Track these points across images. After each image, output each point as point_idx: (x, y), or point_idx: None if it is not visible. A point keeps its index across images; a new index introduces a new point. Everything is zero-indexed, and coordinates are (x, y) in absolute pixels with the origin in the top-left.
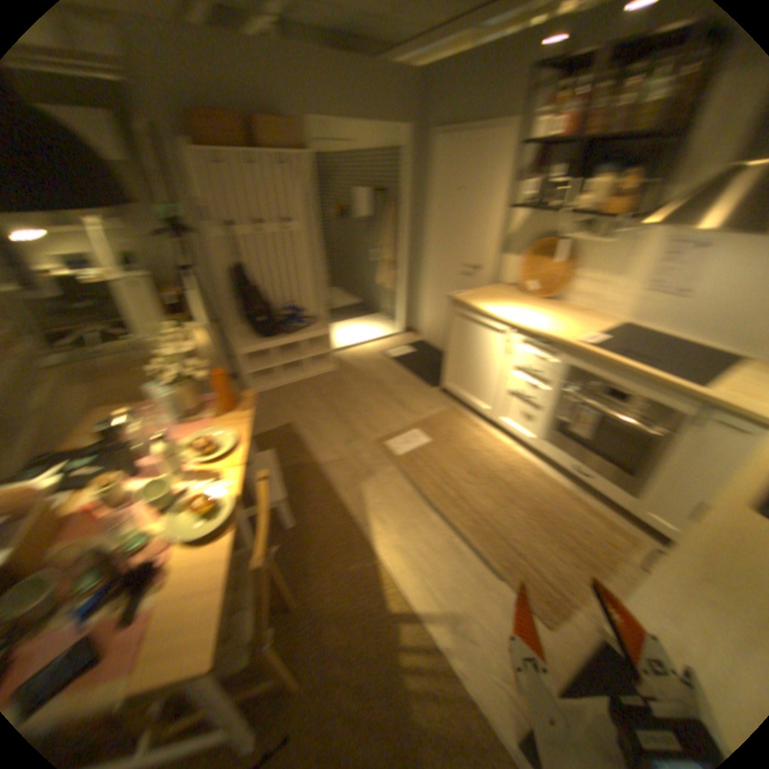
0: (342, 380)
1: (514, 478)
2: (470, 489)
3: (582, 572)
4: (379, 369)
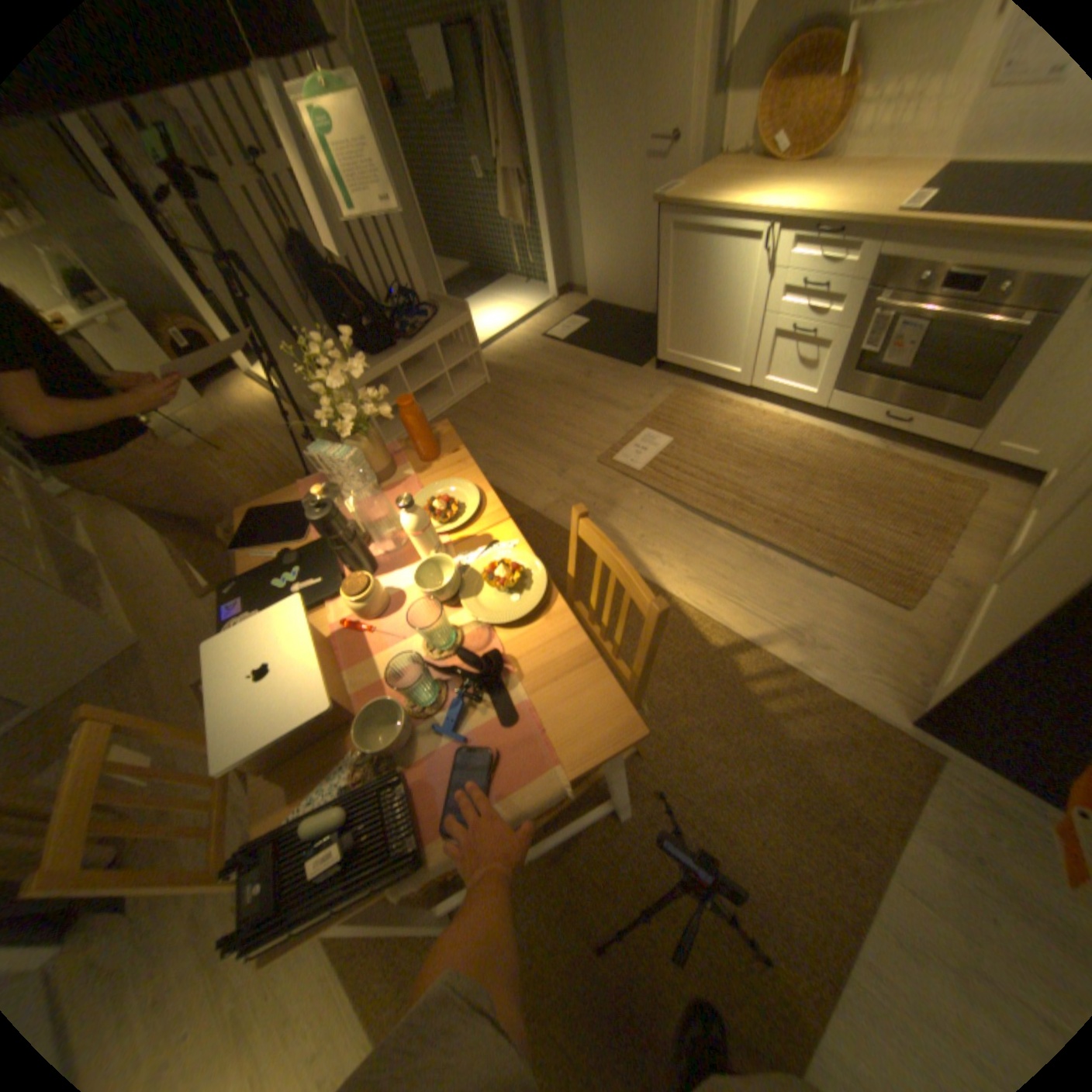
0: (502, 394)
1: (801, 455)
2: (750, 485)
3: (925, 537)
4: (547, 362)
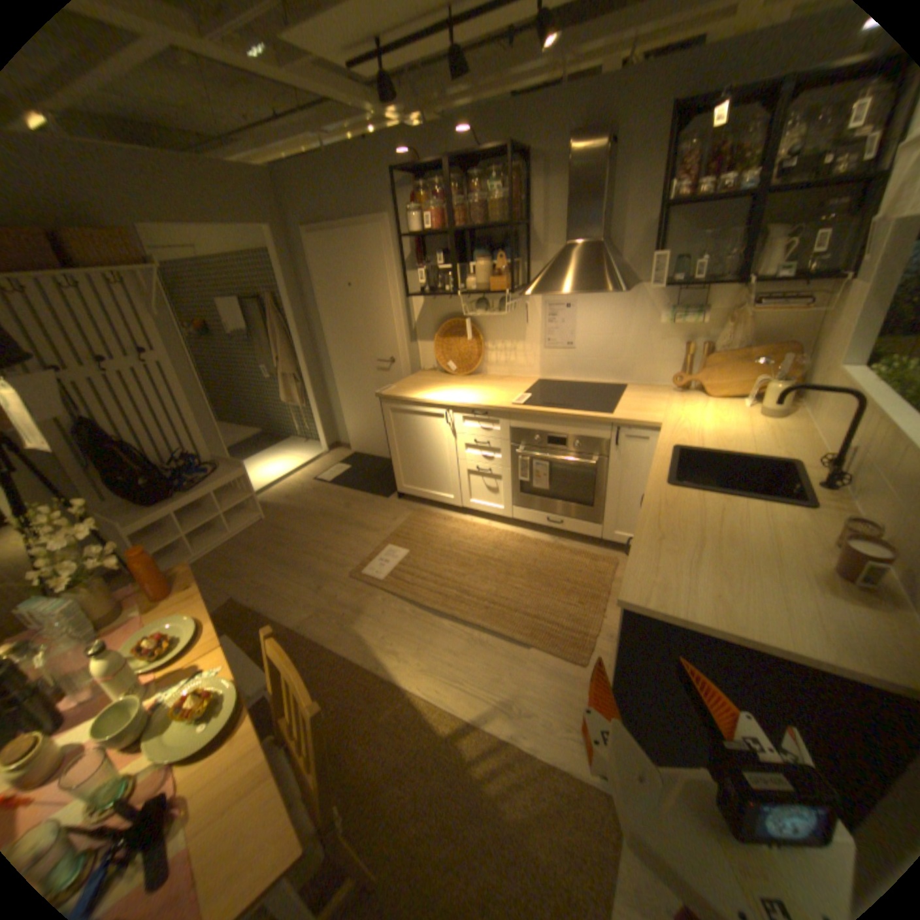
0: (274, 527)
1: (501, 553)
2: (466, 581)
3: (586, 606)
4: (315, 499)
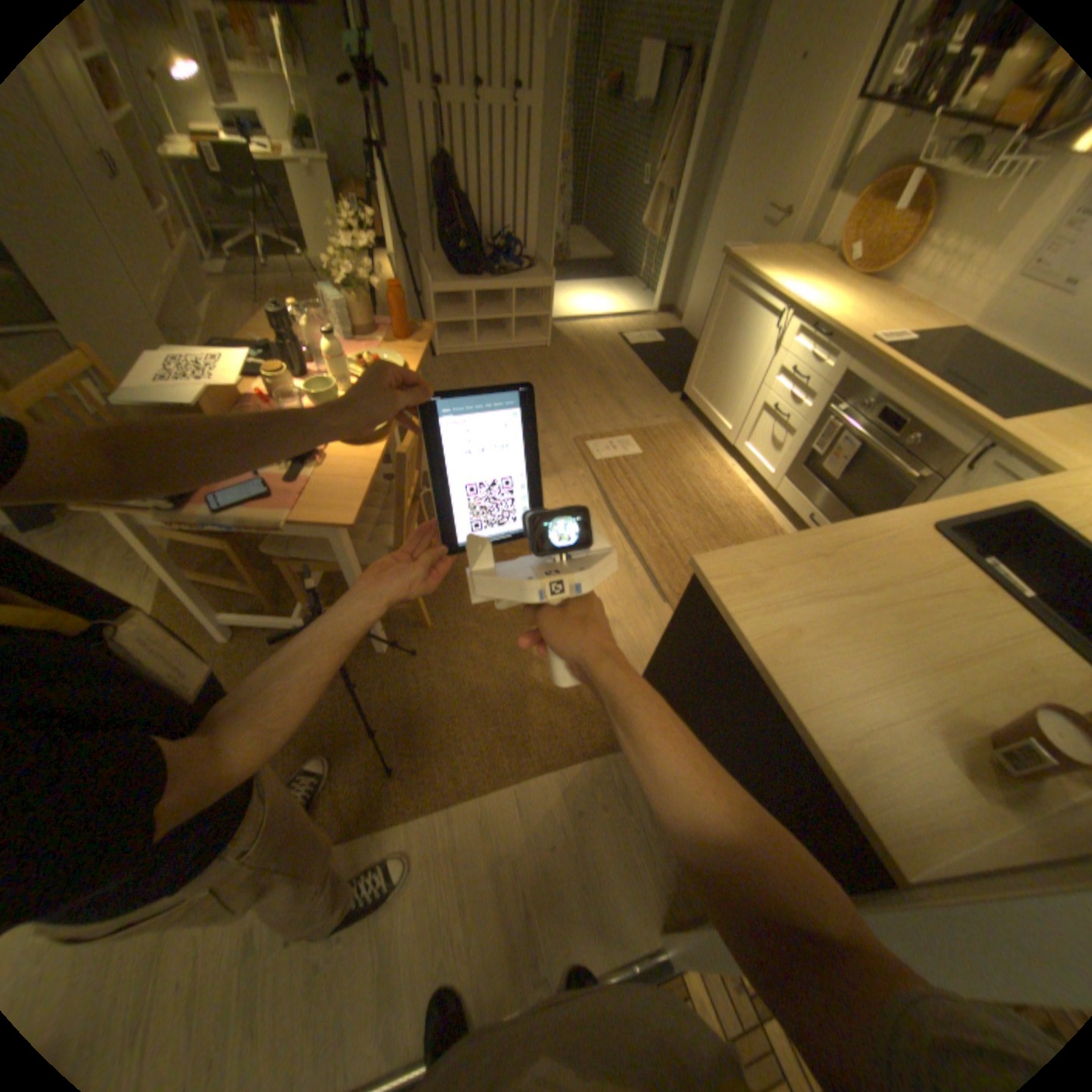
0: (549, 361)
1: (727, 516)
2: (667, 514)
3: None
4: (604, 356)
